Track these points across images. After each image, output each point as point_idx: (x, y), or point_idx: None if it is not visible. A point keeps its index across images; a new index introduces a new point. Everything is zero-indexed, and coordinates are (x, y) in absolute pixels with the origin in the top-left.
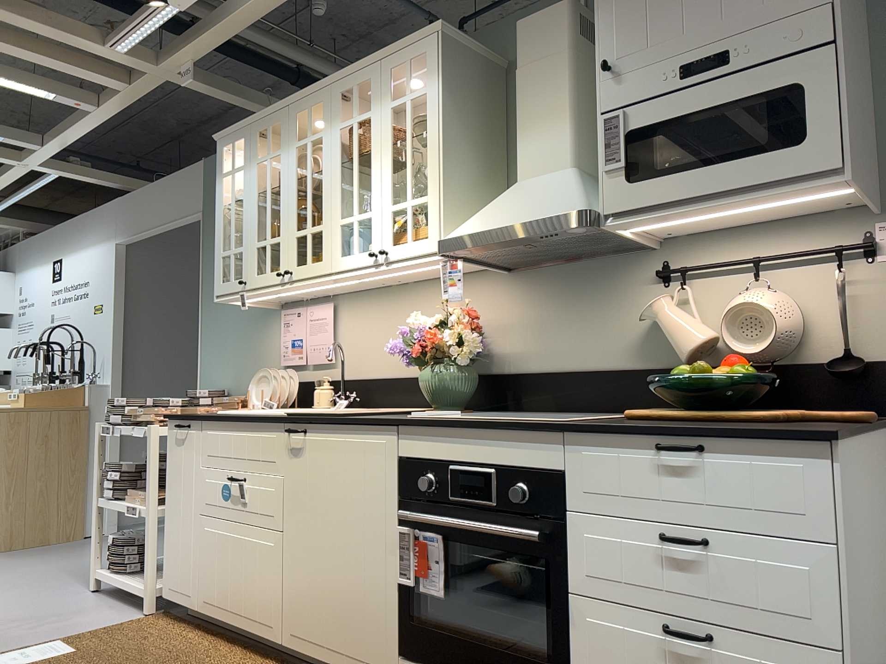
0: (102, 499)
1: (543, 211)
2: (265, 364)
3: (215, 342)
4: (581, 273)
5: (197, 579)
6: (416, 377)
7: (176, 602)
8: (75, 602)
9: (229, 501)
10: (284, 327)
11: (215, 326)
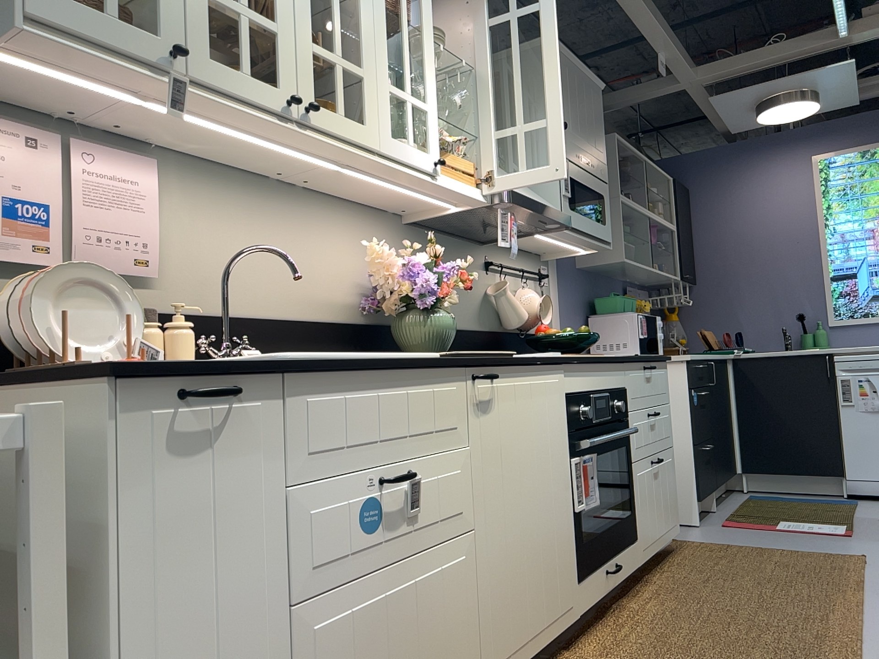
0: None
1: (548, 204)
2: None
3: None
4: (451, 246)
5: None
6: (317, 322)
7: None
8: None
9: (380, 529)
10: None
11: None
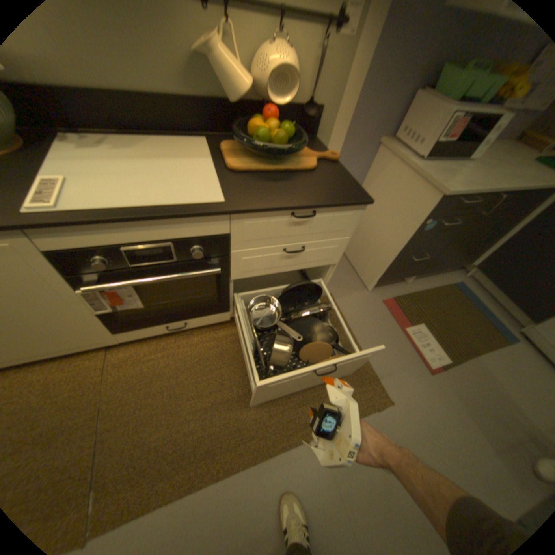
0: None
1: None
2: None
3: None
4: None
5: None
6: None
7: None
8: None
9: None
10: None
11: None
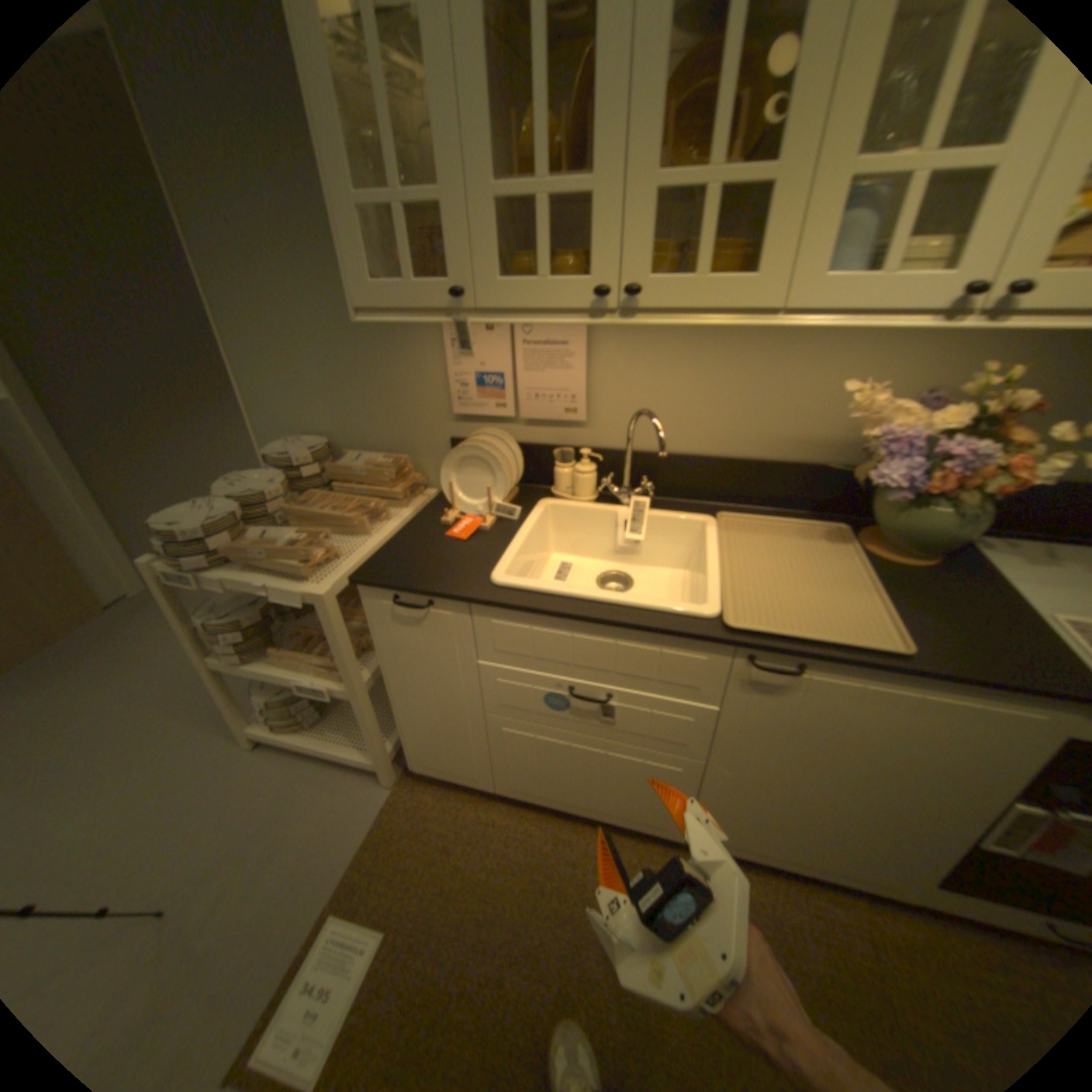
0: (212, 661)
1: None
2: (408, 403)
3: (263, 353)
4: None
5: (492, 771)
6: (775, 461)
7: (444, 780)
8: (249, 787)
9: (569, 713)
10: (455, 346)
11: (253, 321)
